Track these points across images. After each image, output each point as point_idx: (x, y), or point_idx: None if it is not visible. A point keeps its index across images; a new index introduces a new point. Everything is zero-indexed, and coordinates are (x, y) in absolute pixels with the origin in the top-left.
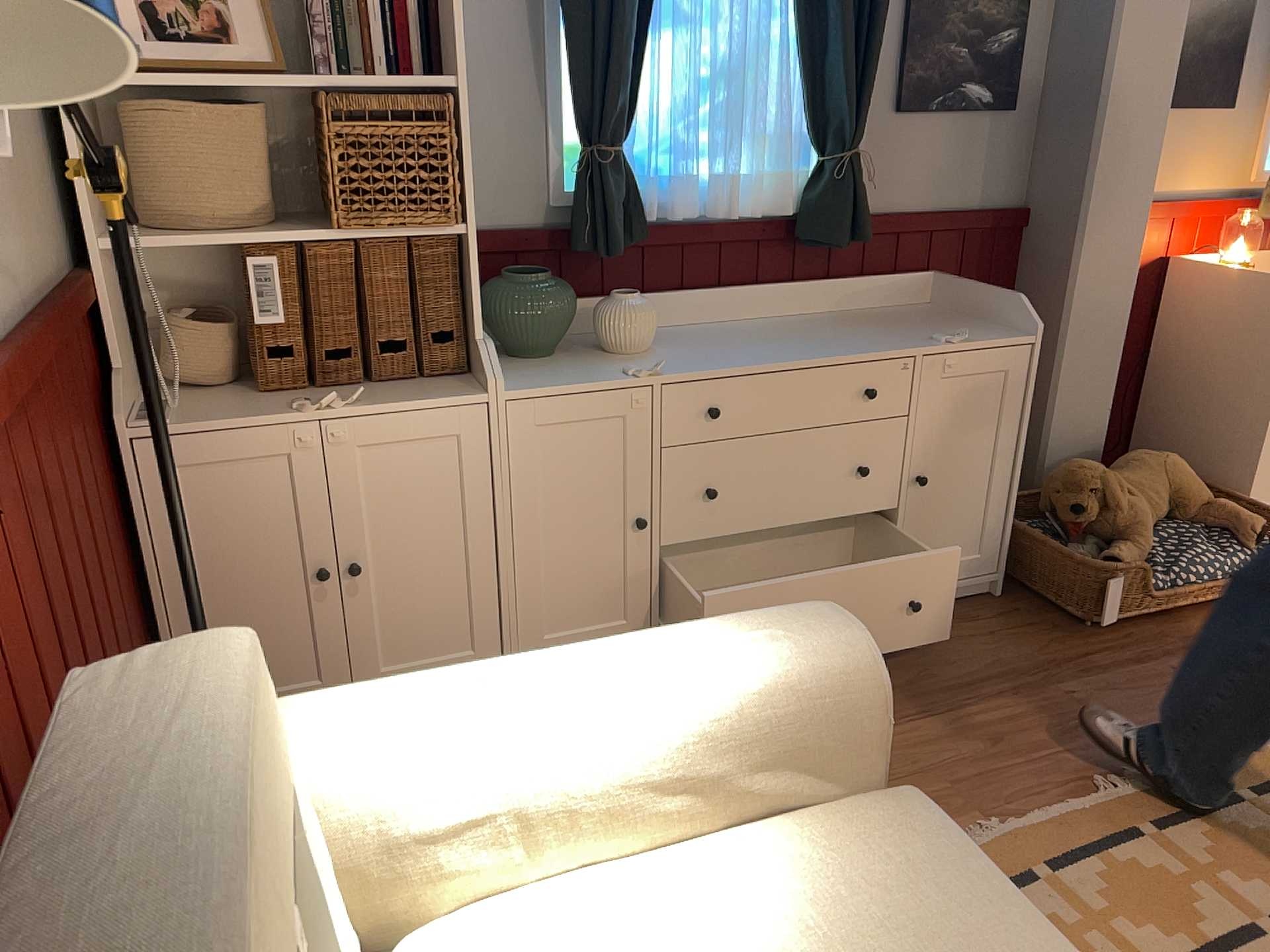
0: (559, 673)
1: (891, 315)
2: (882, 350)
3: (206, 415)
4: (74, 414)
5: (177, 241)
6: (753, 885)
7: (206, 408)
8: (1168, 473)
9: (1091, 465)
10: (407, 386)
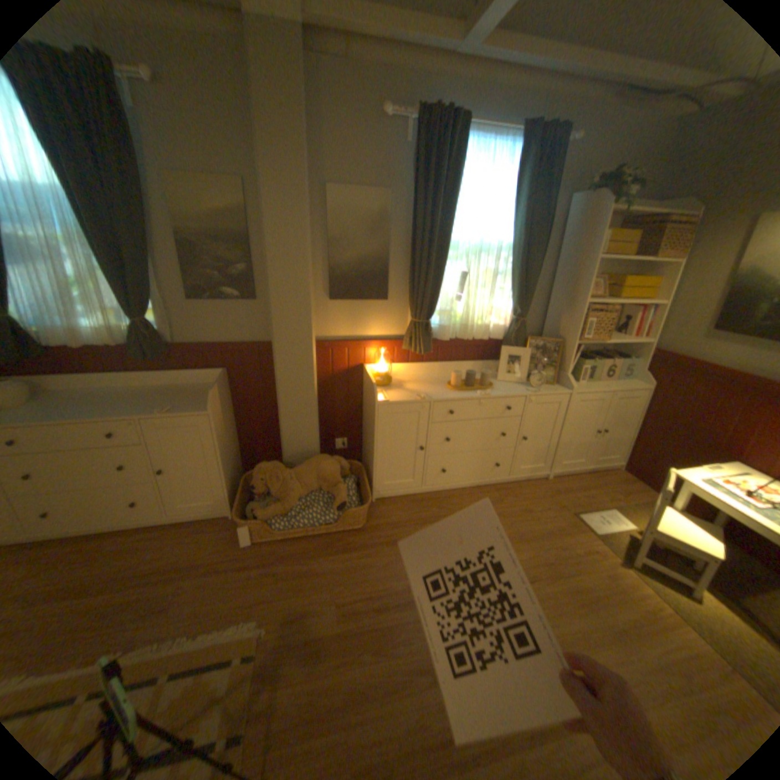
0: None
1: (187, 390)
2: (117, 417)
3: None
4: None
5: None
6: None
7: None
8: (318, 470)
9: (267, 467)
10: None
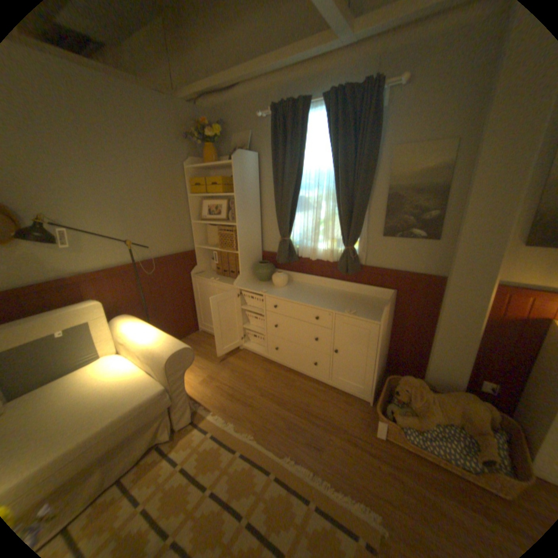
0: (145, 332)
1: (365, 300)
2: (324, 307)
3: (203, 275)
4: (173, 271)
5: (203, 247)
6: (127, 378)
7: (207, 274)
8: (466, 410)
9: (414, 382)
10: (232, 280)
